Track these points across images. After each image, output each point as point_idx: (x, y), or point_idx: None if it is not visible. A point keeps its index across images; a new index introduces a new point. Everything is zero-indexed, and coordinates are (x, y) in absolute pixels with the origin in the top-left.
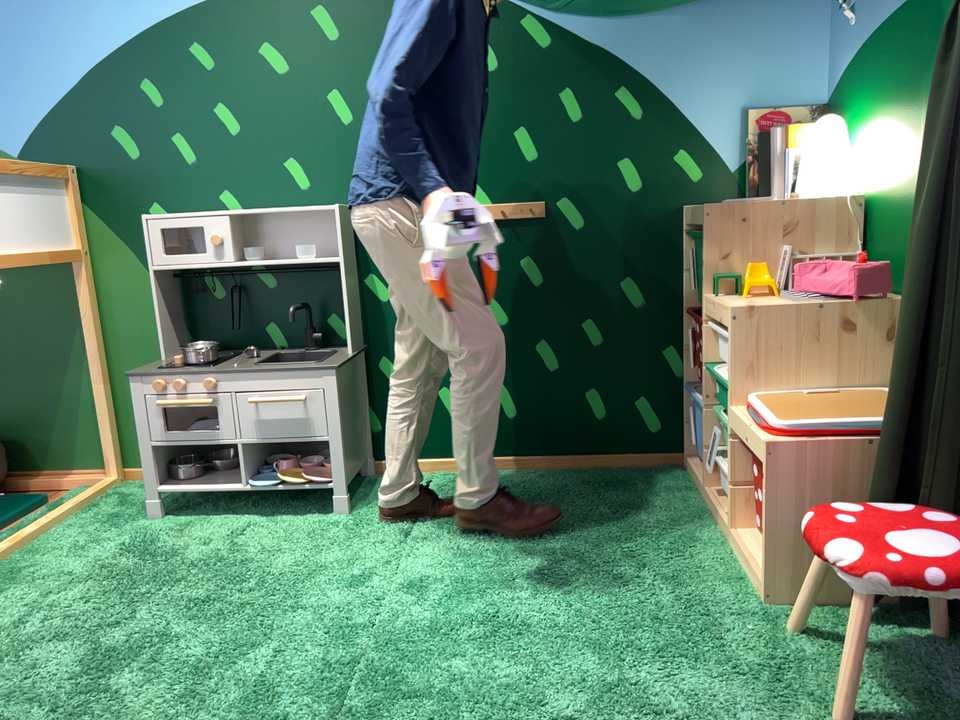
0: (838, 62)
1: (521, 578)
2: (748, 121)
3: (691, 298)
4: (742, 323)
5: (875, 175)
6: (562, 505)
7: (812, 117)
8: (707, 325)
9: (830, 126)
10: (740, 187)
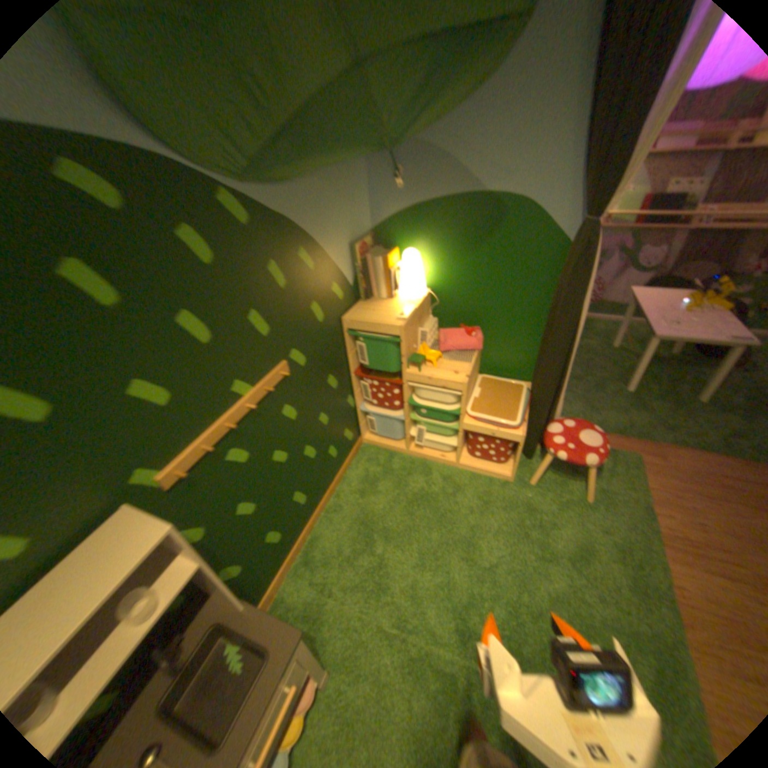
0: (384, 208)
1: (466, 571)
2: (355, 252)
3: (355, 367)
4: (468, 387)
5: (437, 280)
6: (383, 516)
7: (373, 241)
8: (408, 385)
9: (417, 257)
10: (356, 293)
